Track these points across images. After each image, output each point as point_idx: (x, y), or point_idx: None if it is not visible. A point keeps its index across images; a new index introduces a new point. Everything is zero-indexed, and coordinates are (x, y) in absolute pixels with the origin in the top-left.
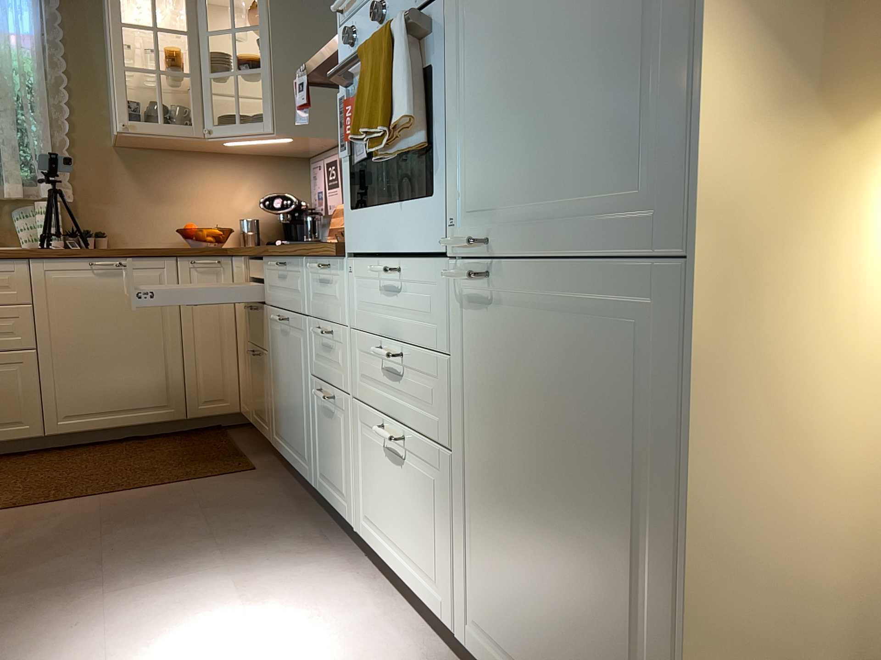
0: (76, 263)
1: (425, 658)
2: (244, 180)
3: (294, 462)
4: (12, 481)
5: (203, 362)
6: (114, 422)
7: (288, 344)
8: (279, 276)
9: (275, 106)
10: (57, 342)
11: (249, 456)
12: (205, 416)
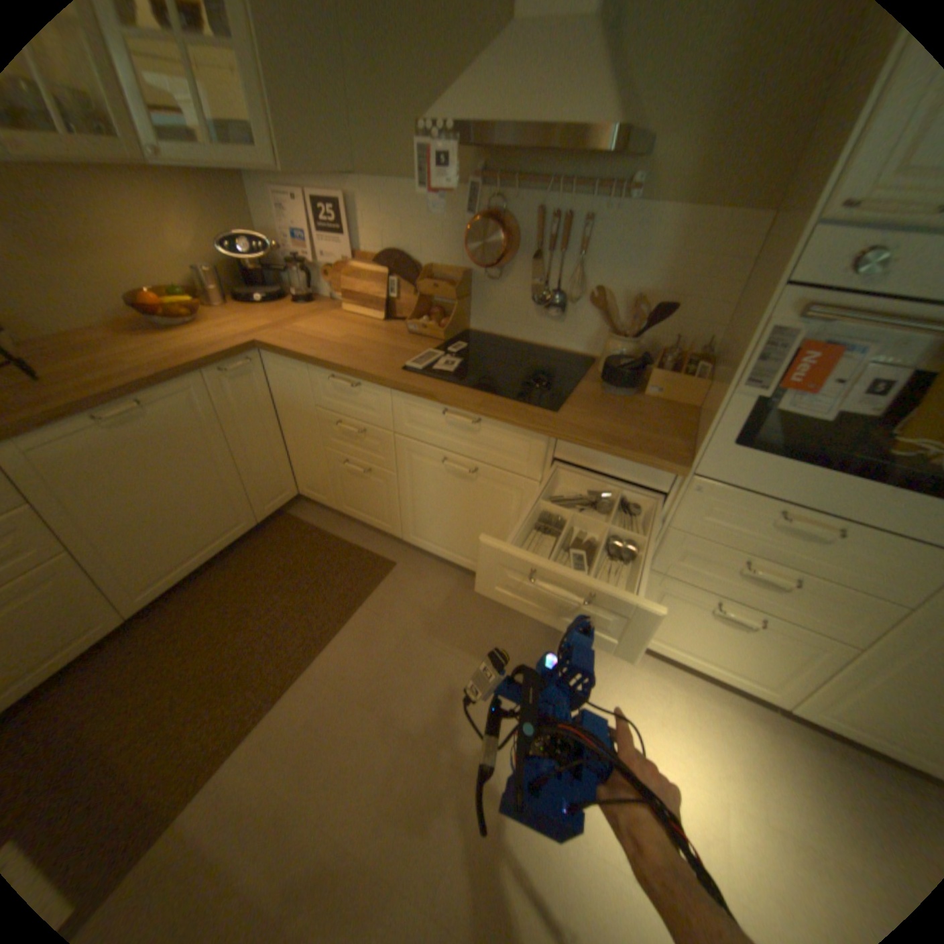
0: (70, 424)
1: (735, 709)
2: (169, 206)
3: (468, 564)
4: (160, 697)
5: (259, 468)
6: (195, 564)
7: (473, 487)
8: (448, 422)
9: (266, 120)
10: (91, 528)
11: (362, 544)
12: (273, 512)
